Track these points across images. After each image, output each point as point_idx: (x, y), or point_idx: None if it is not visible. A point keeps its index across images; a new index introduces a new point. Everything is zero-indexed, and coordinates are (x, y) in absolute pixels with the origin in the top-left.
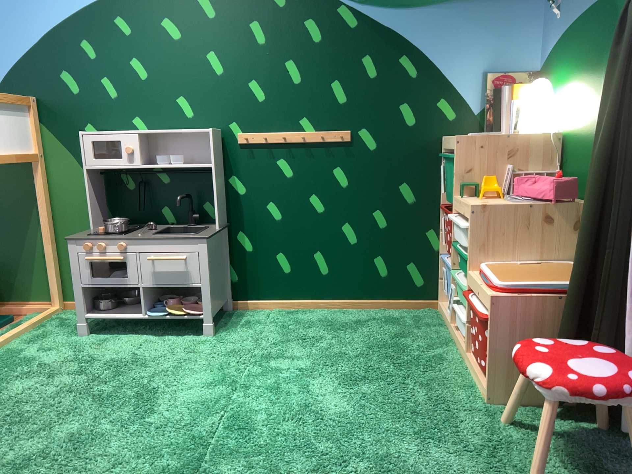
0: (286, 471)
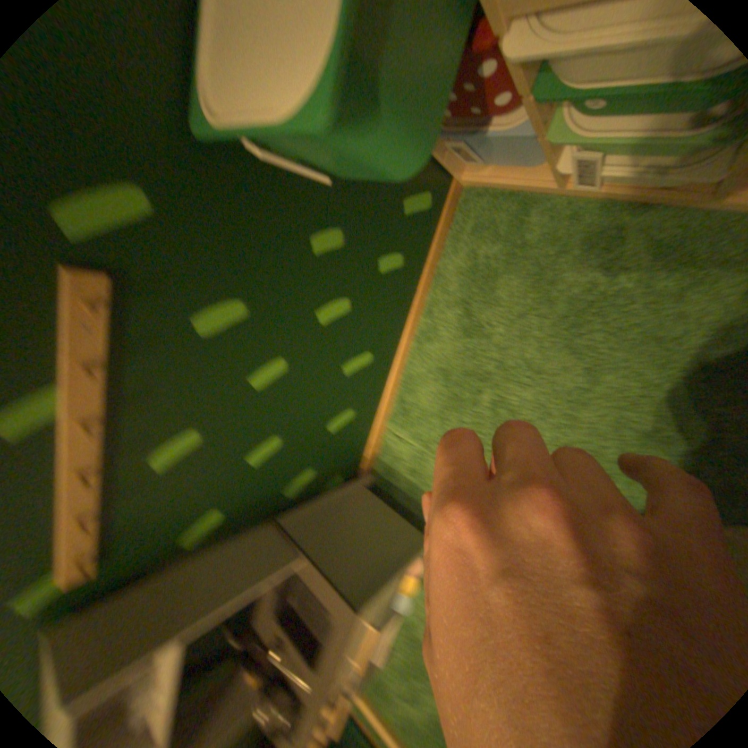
0: None
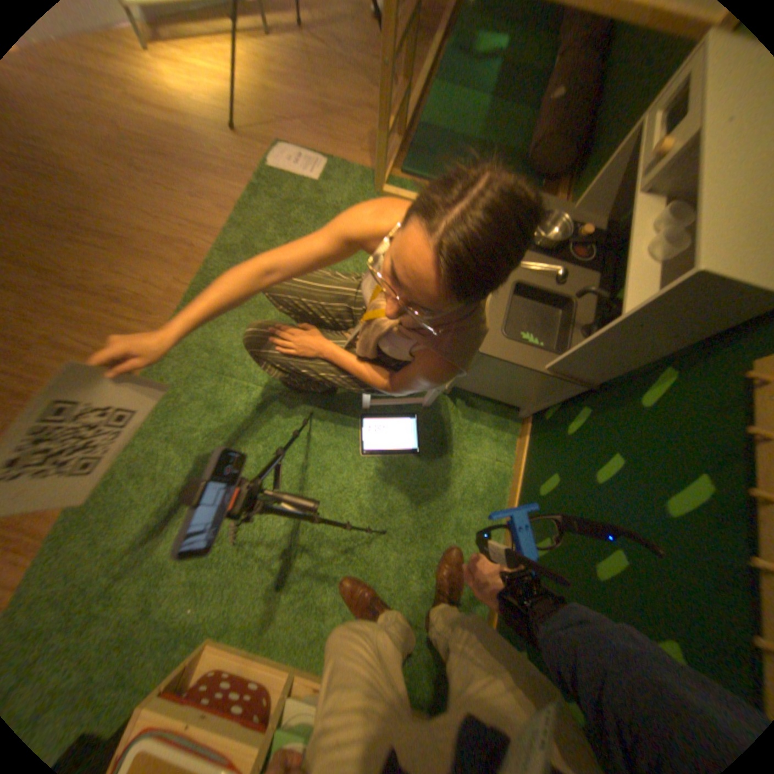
0: (199, 432)
